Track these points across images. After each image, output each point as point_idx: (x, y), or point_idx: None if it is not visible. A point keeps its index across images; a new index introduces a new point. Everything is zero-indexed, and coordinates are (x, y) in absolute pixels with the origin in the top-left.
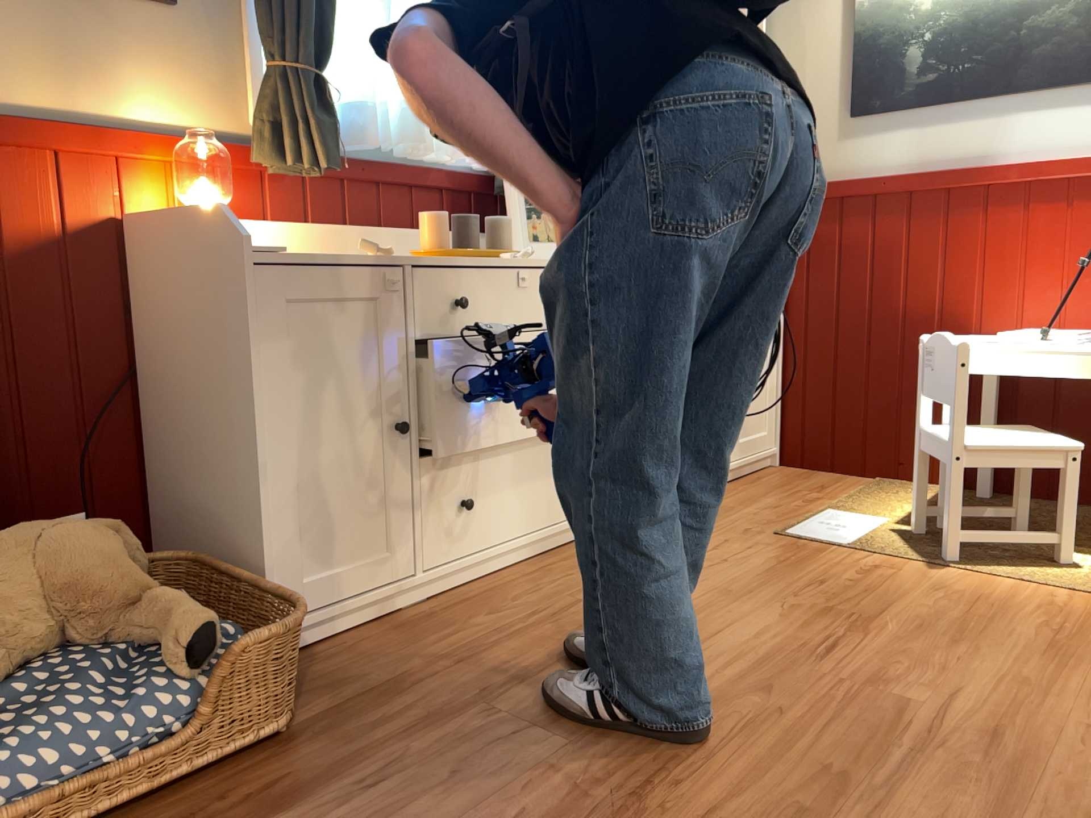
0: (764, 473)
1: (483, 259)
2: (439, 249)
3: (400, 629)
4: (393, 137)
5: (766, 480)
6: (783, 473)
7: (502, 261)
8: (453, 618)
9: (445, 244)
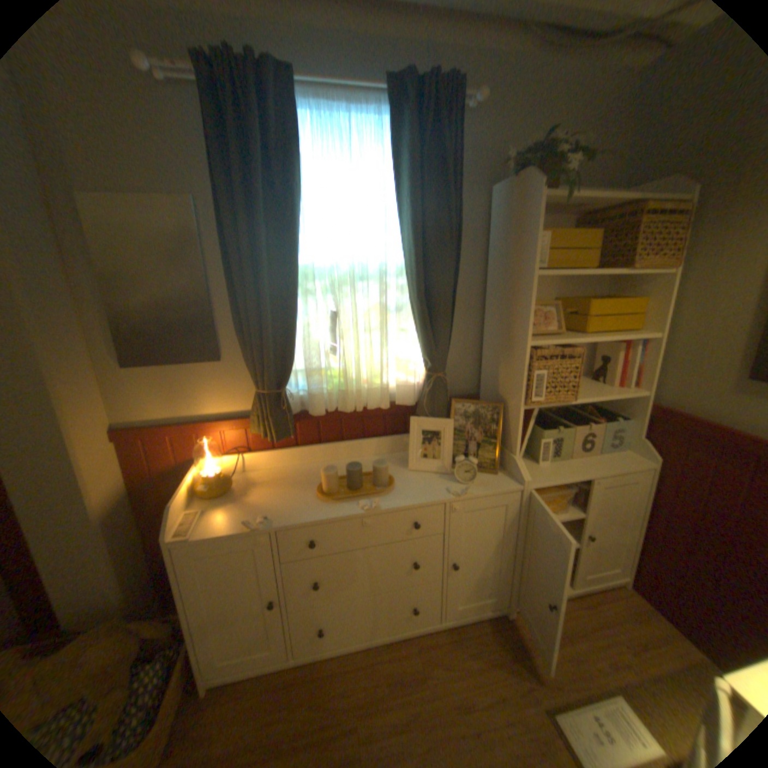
0: (611, 598)
1: (350, 502)
2: (325, 494)
3: (267, 693)
4: (340, 402)
5: (604, 612)
6: (628, 605)
7: (353, 513)
8: (293, 699)
9: (333, 488)
